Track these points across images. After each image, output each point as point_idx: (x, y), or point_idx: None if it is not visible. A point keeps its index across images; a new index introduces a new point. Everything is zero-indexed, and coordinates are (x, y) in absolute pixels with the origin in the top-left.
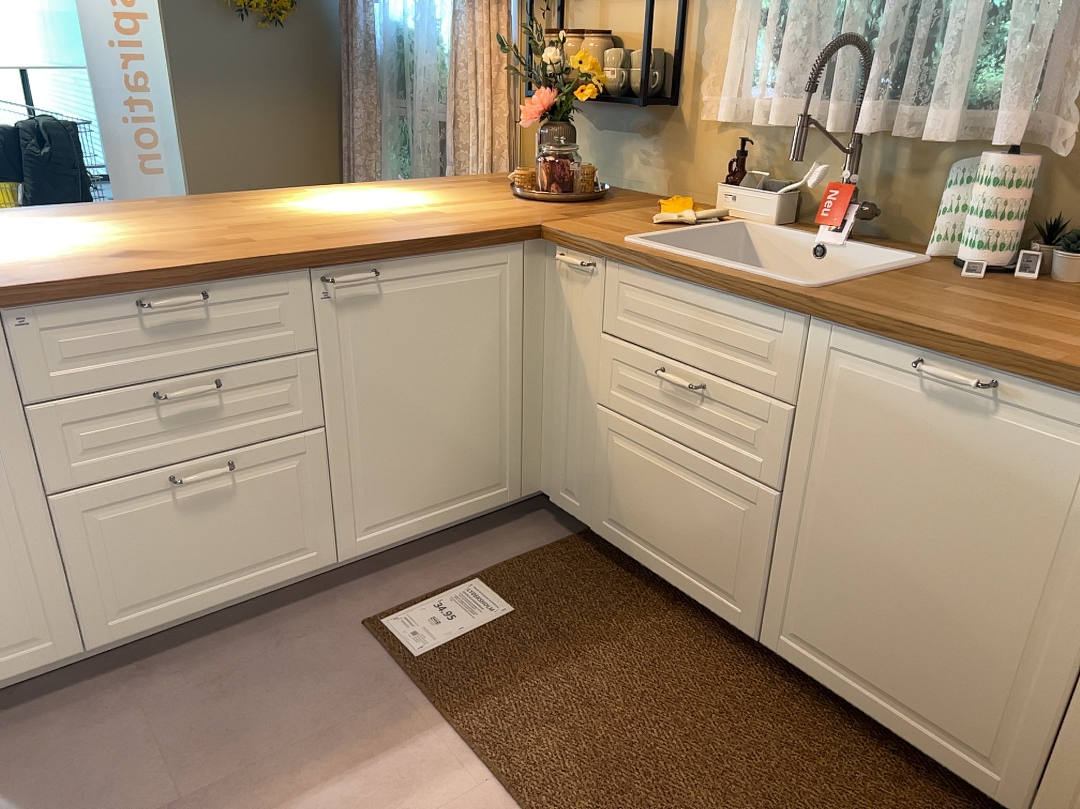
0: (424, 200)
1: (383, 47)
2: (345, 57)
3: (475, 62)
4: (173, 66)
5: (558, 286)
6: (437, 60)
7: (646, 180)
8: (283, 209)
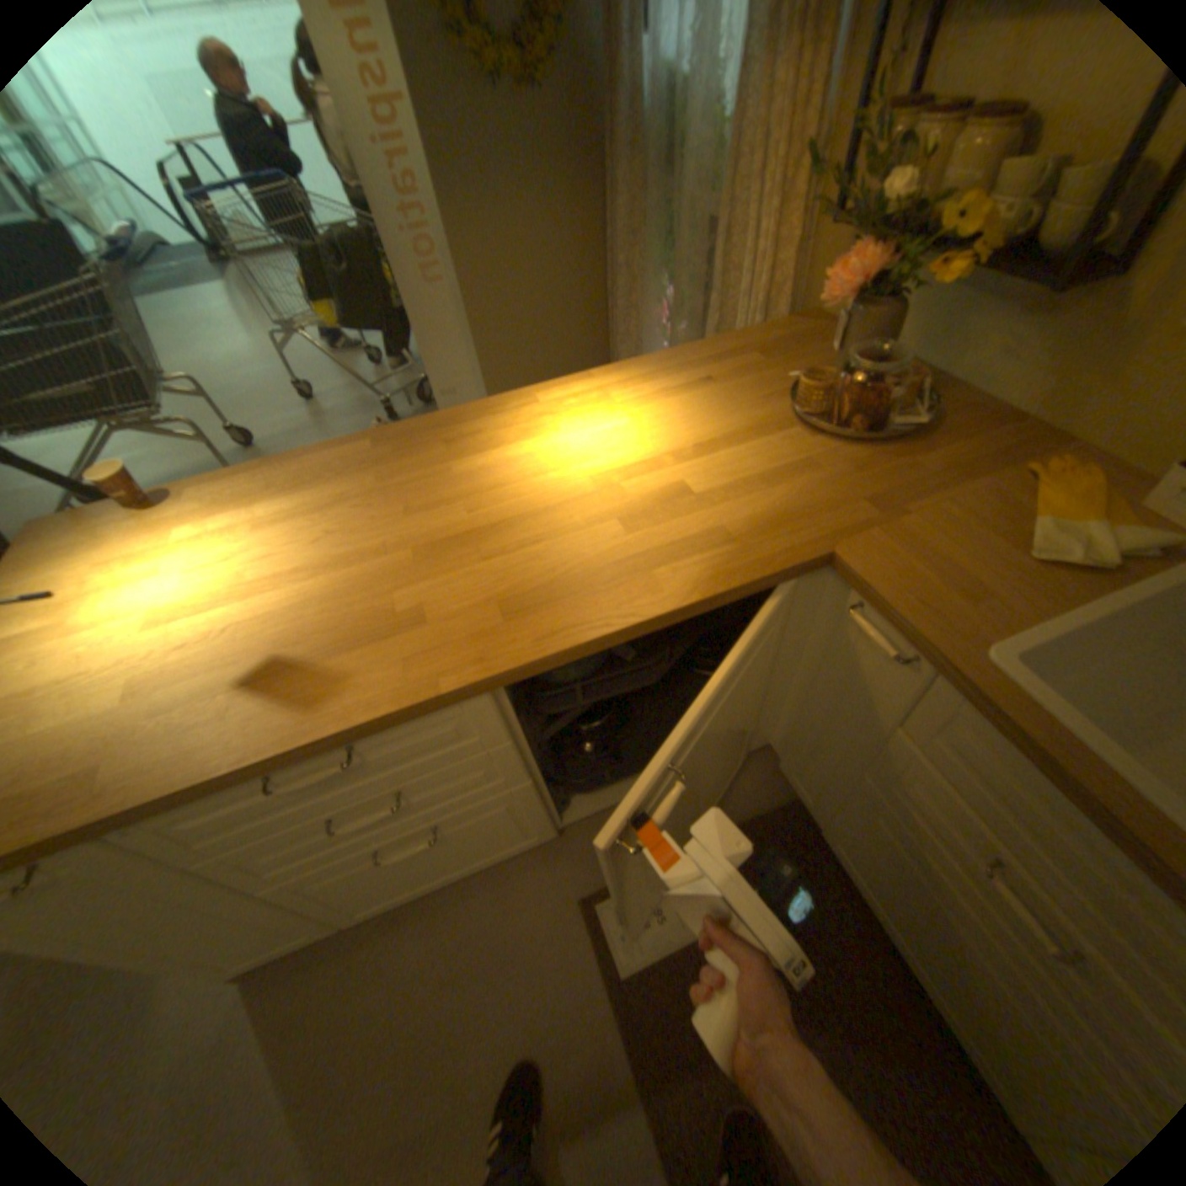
0: (670, 431)
1: (649, 100)
2: (608, 111)
3: (765, 143)
4: (425, 161)
5: (843, 628)
6: (712, 129)
7: (1006, 378)
8: (492, 471)
